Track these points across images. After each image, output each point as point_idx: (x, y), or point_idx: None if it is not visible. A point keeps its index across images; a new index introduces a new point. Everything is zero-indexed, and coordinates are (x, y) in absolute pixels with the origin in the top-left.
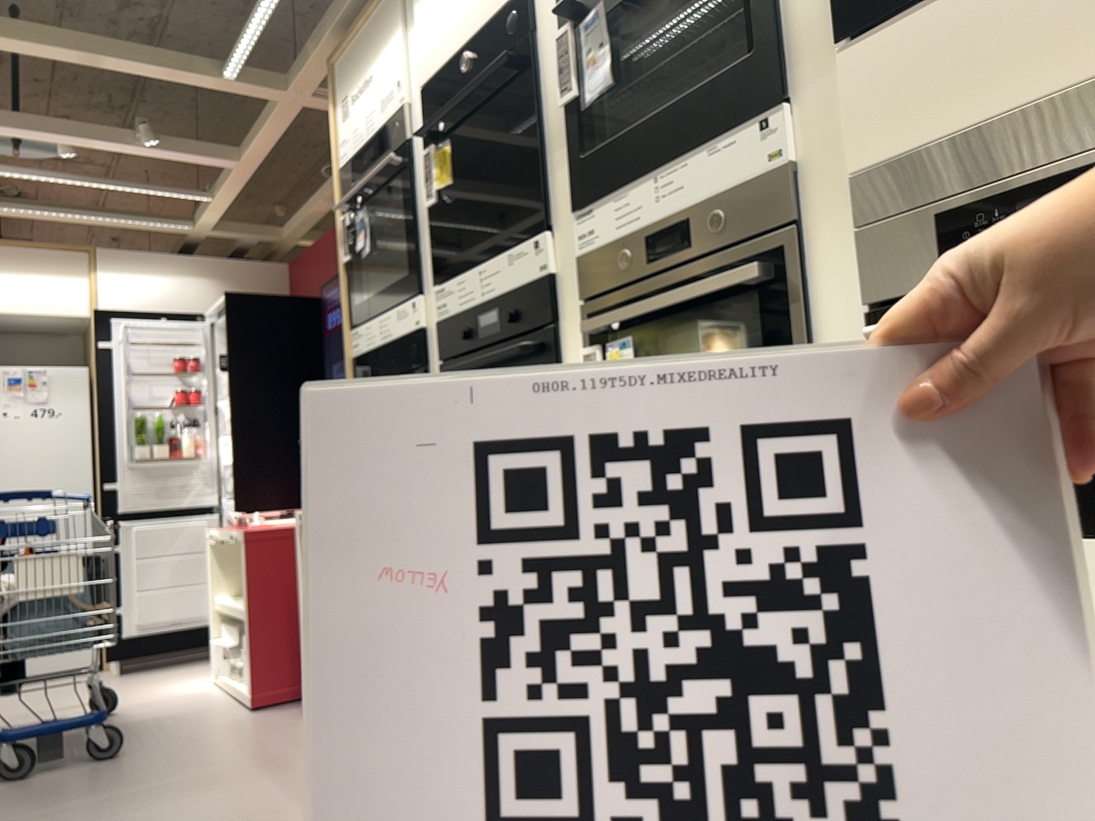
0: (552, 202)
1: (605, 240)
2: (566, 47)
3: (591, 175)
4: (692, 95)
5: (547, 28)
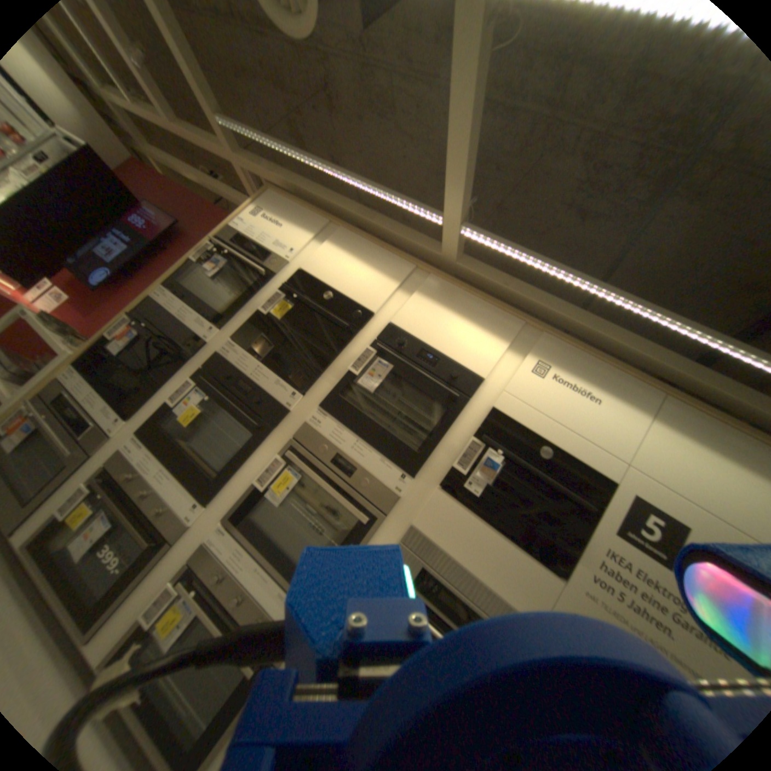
0: (313, 390)
1: (322, 433)
2: (368, 358)
3: (337, 407)
4: (392, 437)
5: (366, 338)
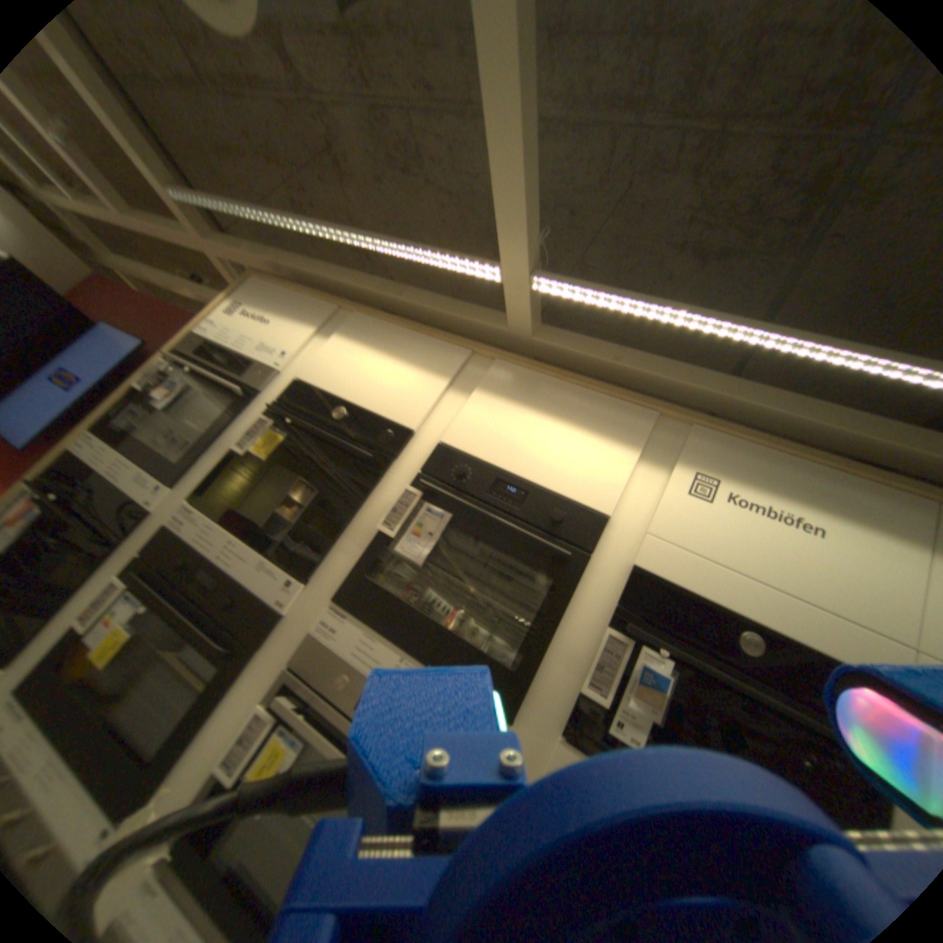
0: (325, 572)
1: (341, 653)
2: (411, 505)
3: (365, 599)
4: (465, 645)
5: (407, 472)
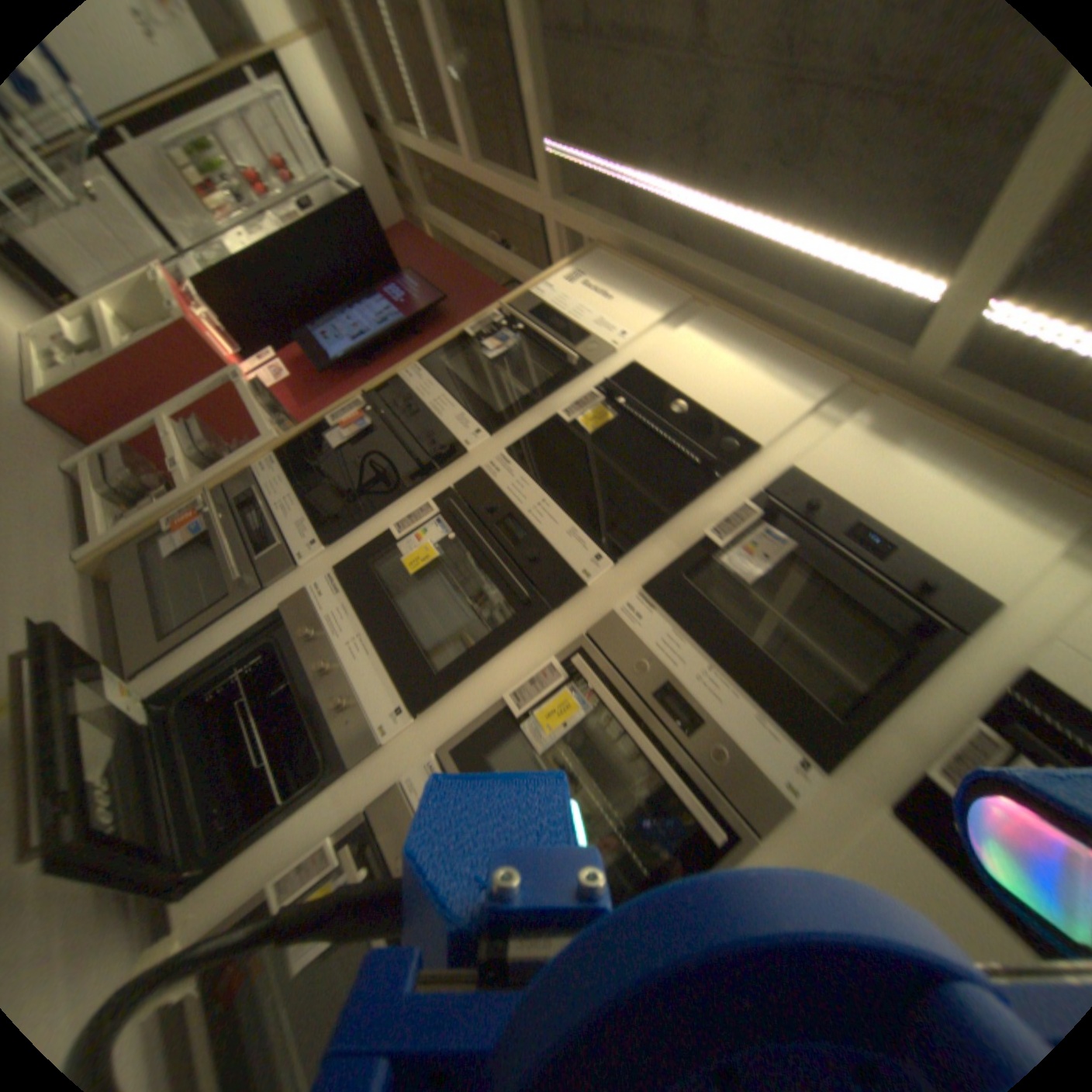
0: (632, 557)
1: (641, 637)
2: (745, 520)
3: (676, 596)
4: (785, 677)
5: (742, 485)
